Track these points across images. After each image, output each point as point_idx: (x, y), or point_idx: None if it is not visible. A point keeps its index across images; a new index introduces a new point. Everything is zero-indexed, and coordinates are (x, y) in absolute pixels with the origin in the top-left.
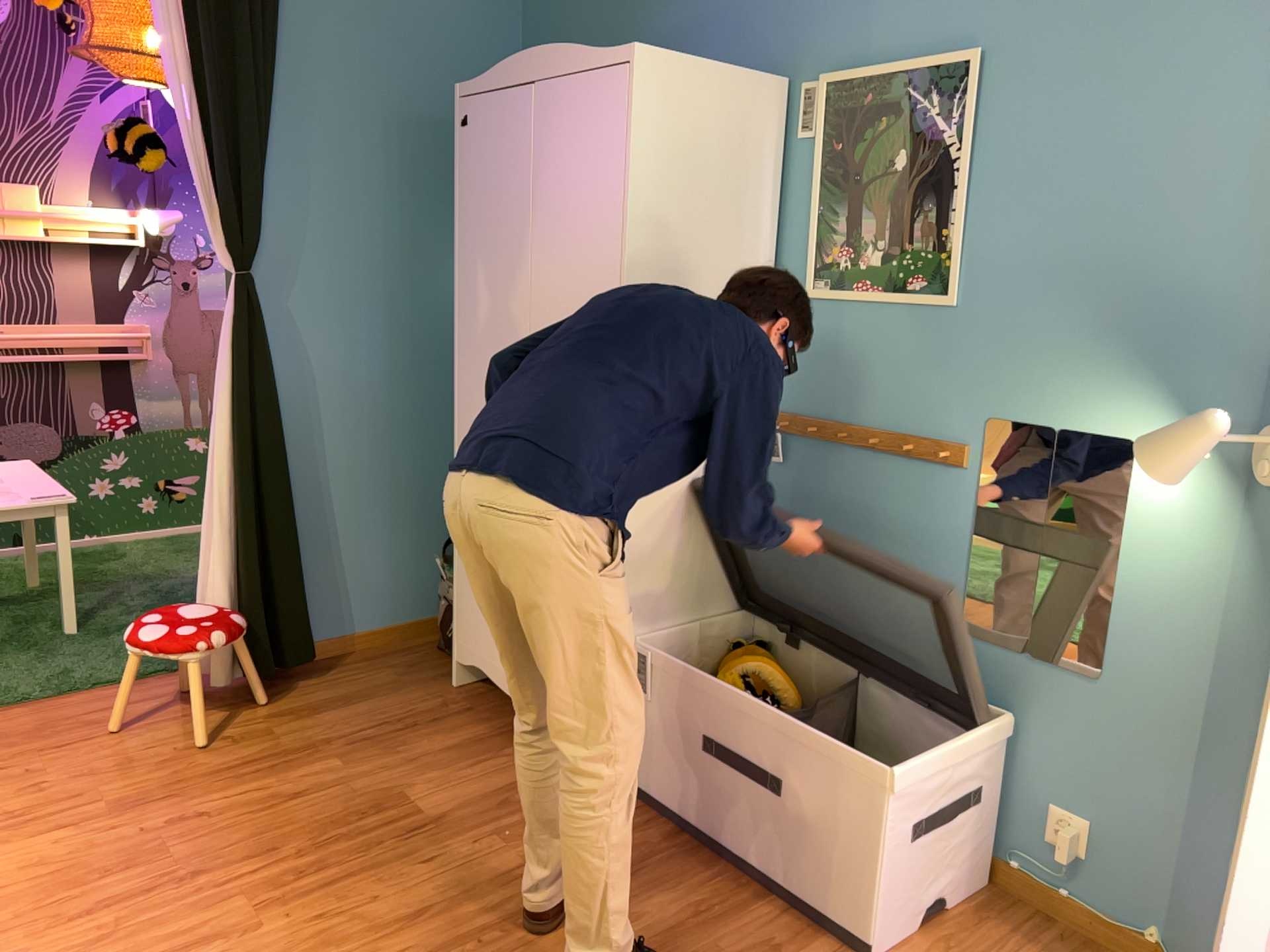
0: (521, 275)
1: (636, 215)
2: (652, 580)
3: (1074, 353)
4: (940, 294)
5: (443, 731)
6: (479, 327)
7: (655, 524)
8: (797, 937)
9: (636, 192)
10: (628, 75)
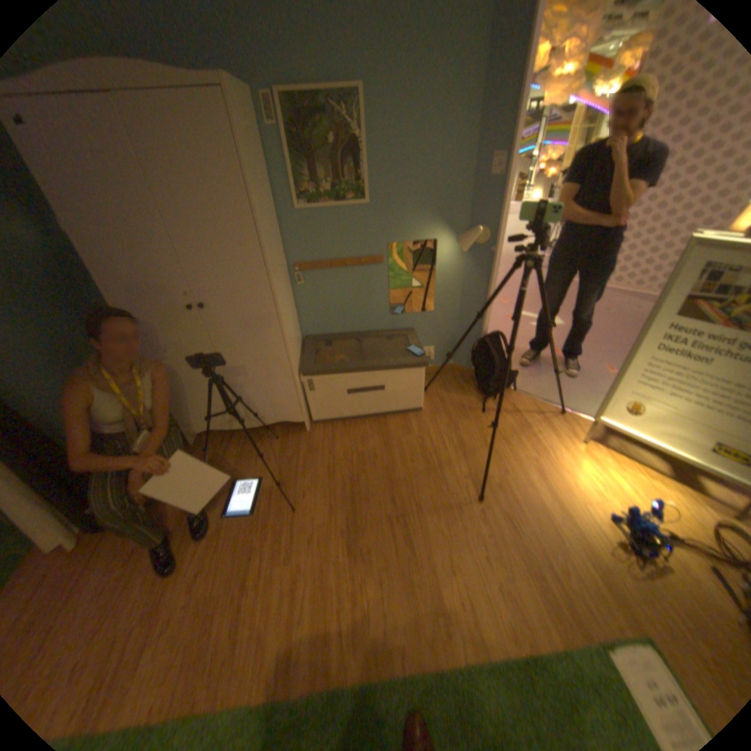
0: (158, 236)
1: (252, 189)
2: (295, 353)
3: (414, 215)
4: (361, 200)
5: (222, 461)
6: (125, 274)
7: (290, 331)
8: (403, 420)
9: (248, 175)
10: (223, 96)
